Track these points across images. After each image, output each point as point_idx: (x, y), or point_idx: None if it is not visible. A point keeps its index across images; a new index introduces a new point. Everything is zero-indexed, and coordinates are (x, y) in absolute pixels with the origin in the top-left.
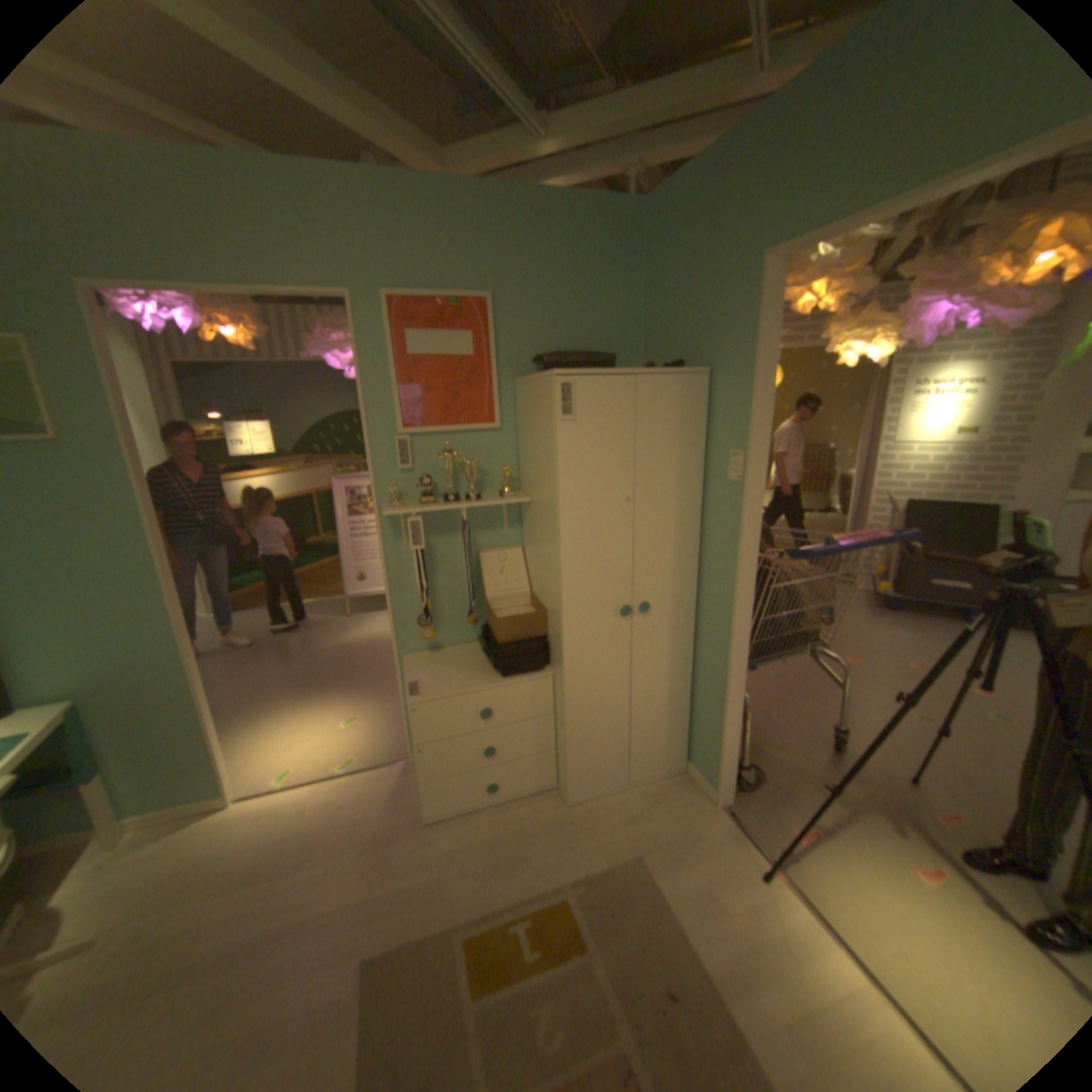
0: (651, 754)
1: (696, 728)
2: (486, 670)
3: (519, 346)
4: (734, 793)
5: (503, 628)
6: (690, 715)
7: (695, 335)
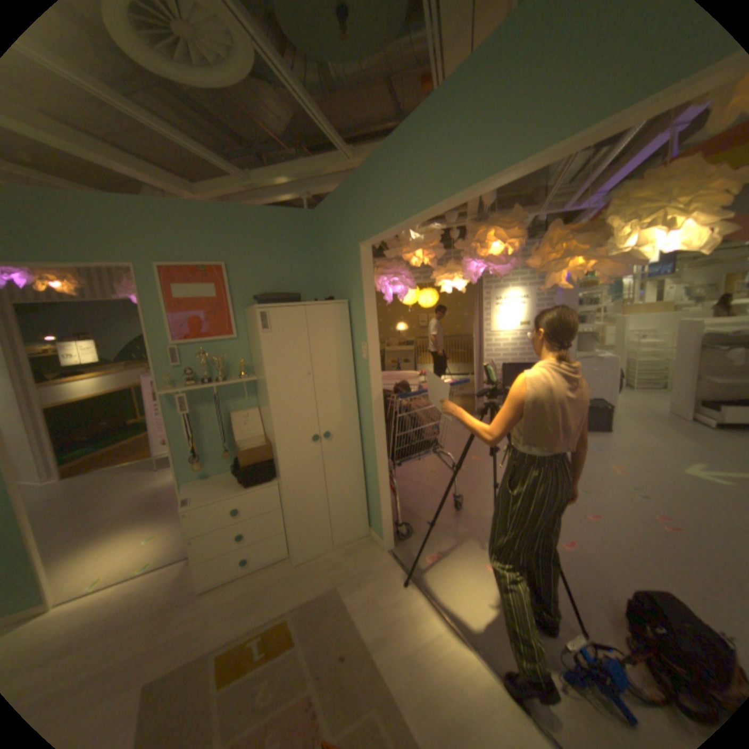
0: (344, 526)
1: (370, 506)
2: (235, 486)
3: (245, 291)
4: (393, 541)
5: (243, 457)
6: (366, 498)
7: (341, 283)
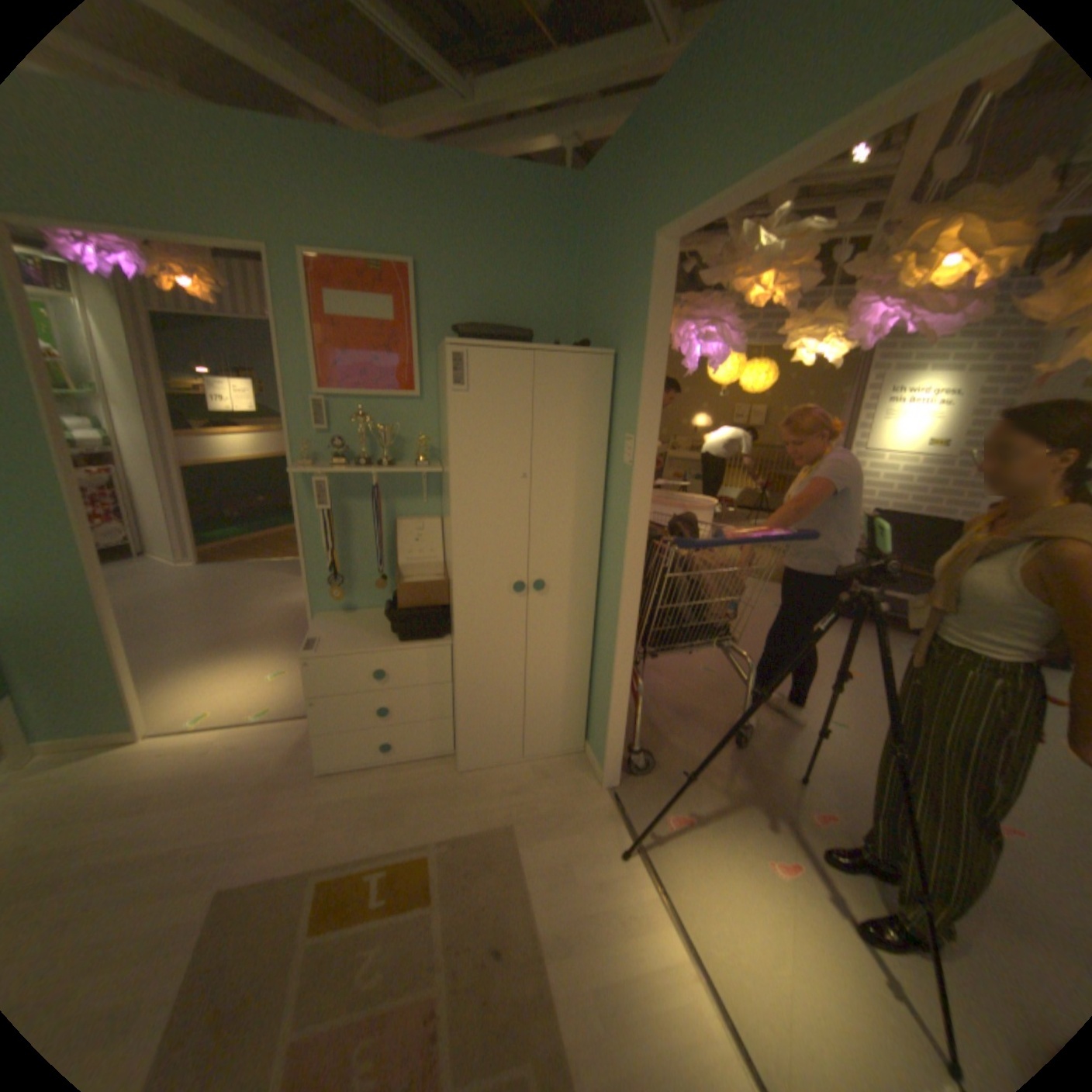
0: (546, 731)
1: (593, 710)
2: (388, 634)
3: (443, 316)
4: (620, 775)
5: (403, 594)
6: (589, 696)
7: (608, 317)
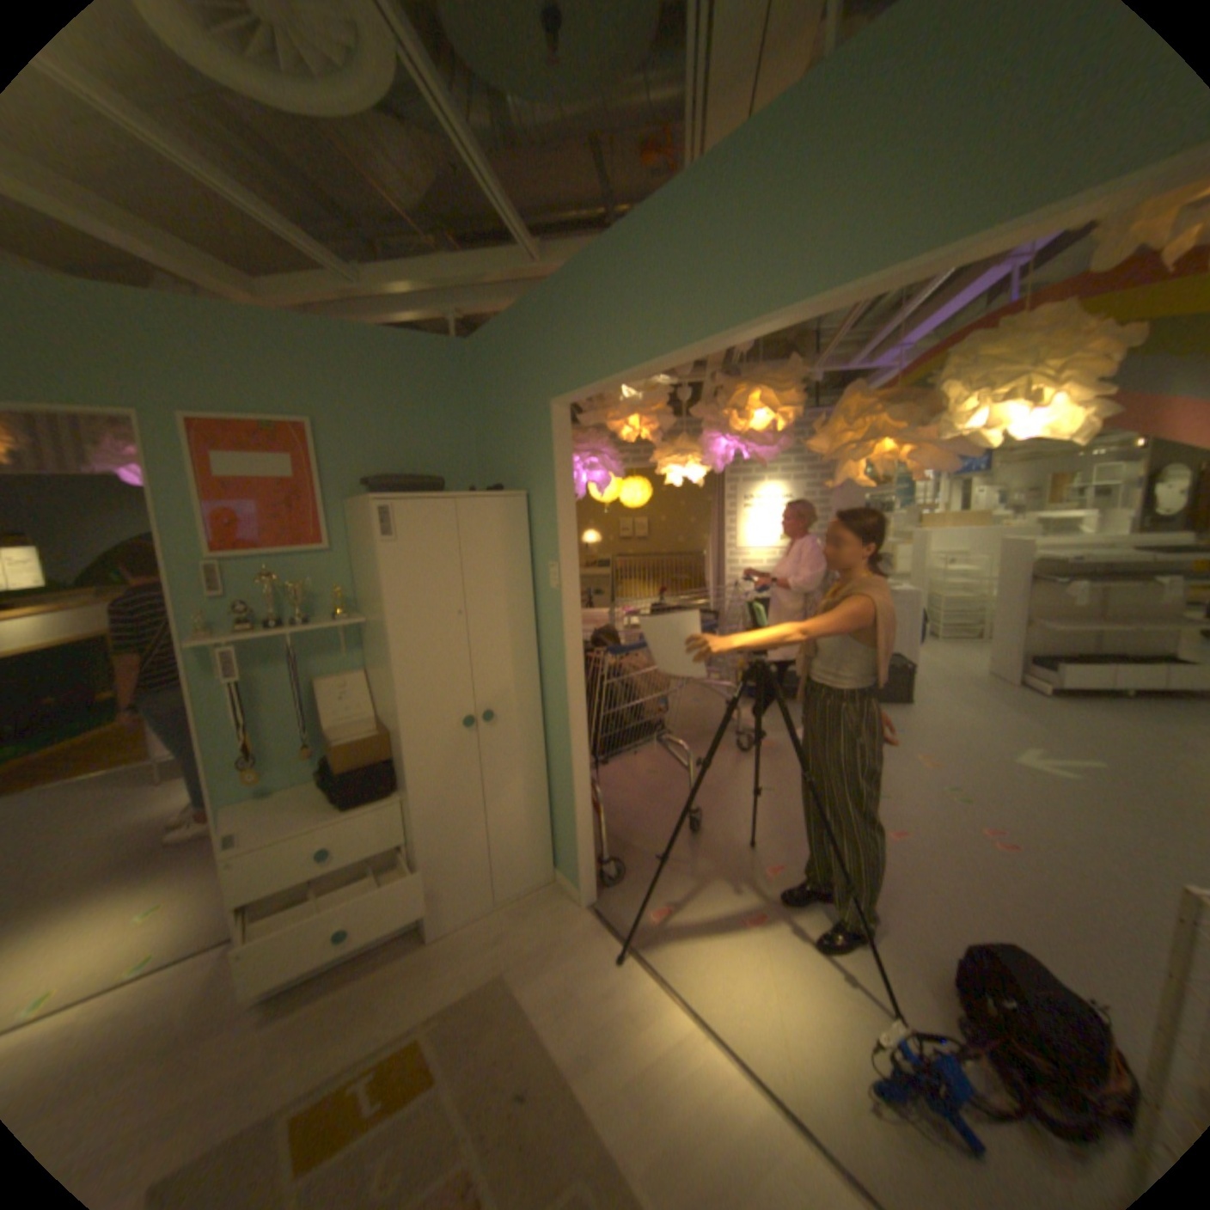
0: (515, 868)
1: (558, 832)
2: (323, 807)
3: (347, 469)
4: (596, 889)
5: (339, 757)
6: (551, 820)
7: (515, 463)
